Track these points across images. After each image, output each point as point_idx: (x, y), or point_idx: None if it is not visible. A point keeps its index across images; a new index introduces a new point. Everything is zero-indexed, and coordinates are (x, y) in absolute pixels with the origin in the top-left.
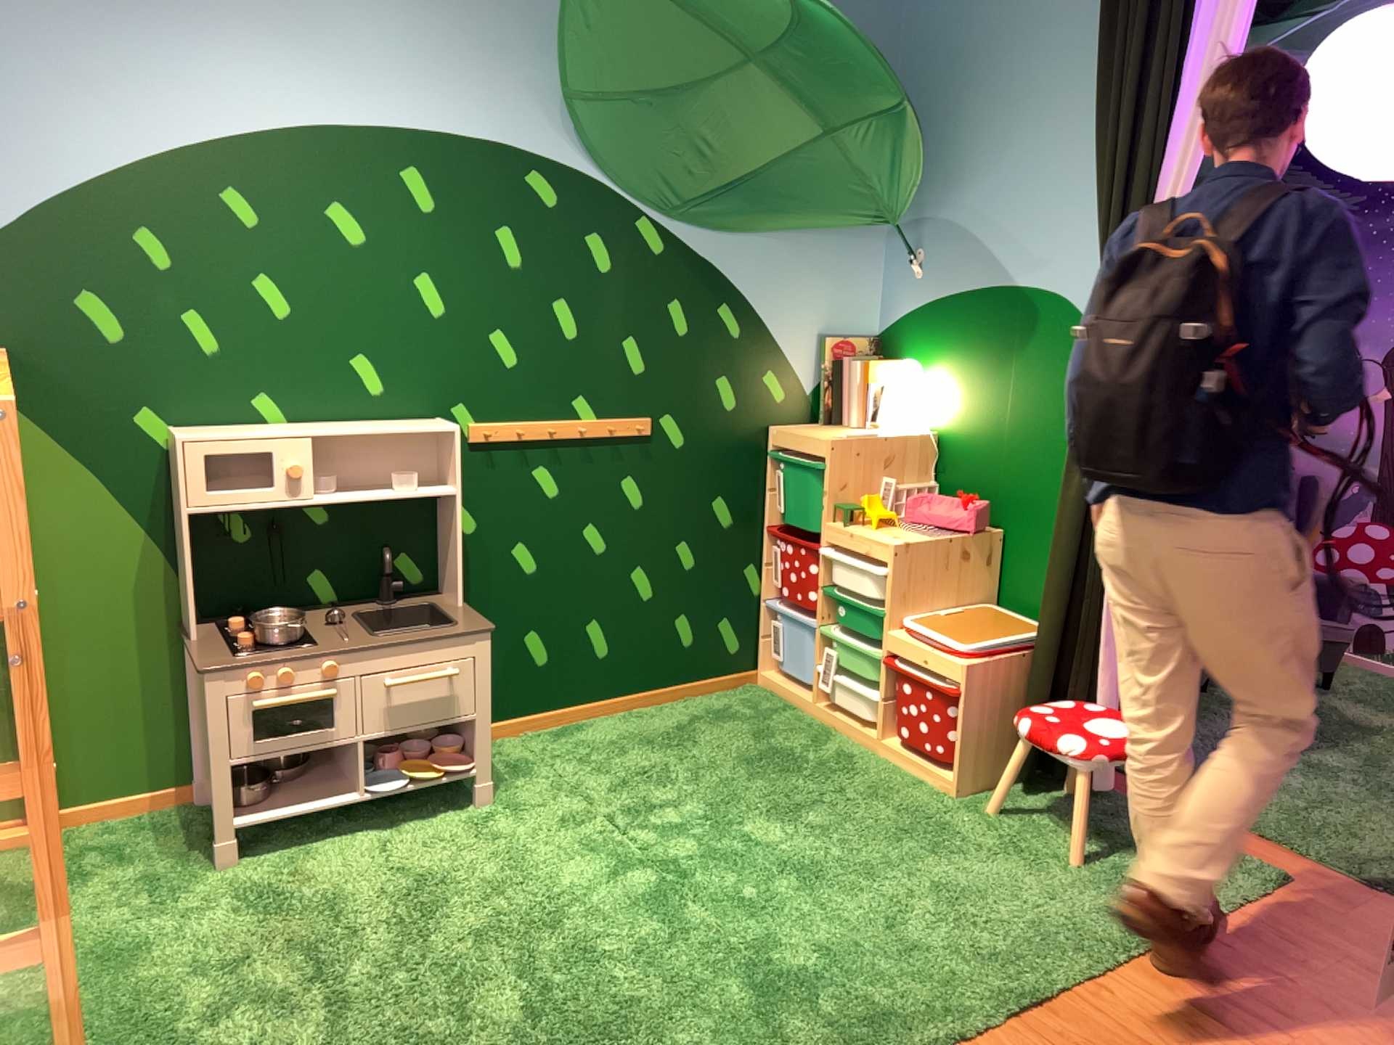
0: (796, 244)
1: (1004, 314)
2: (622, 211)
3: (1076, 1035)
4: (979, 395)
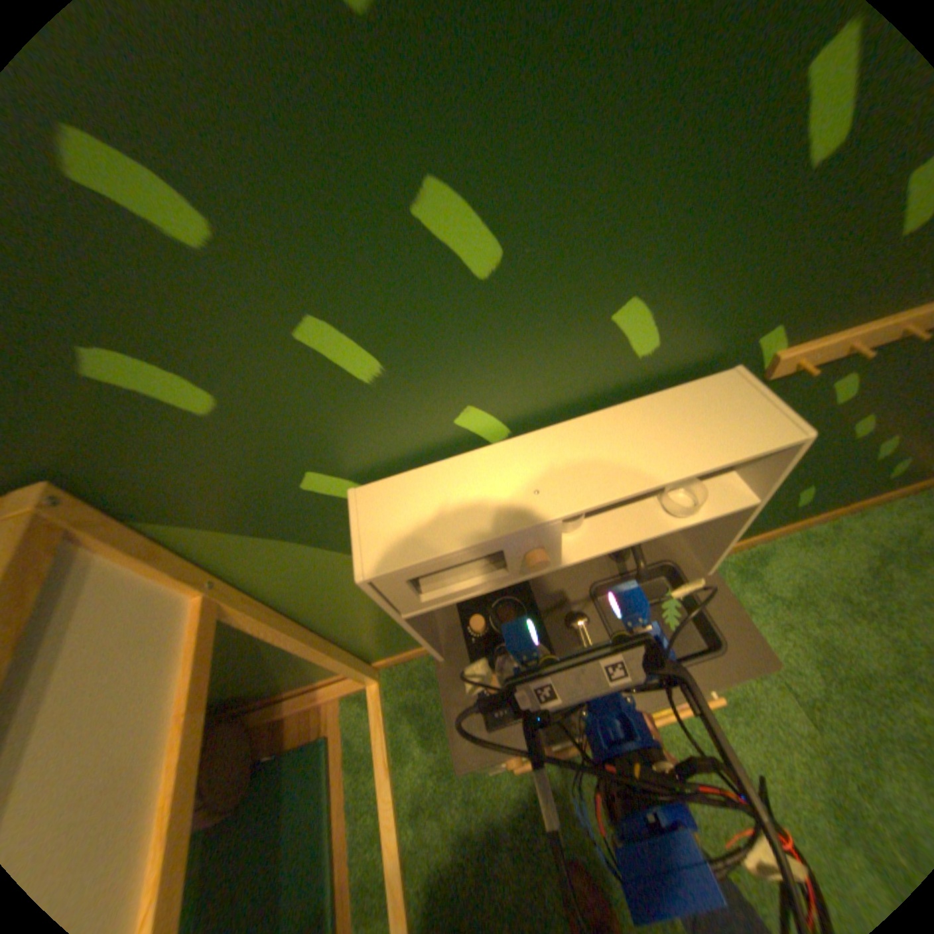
0: None
1: None
2: None
3: None
4: None
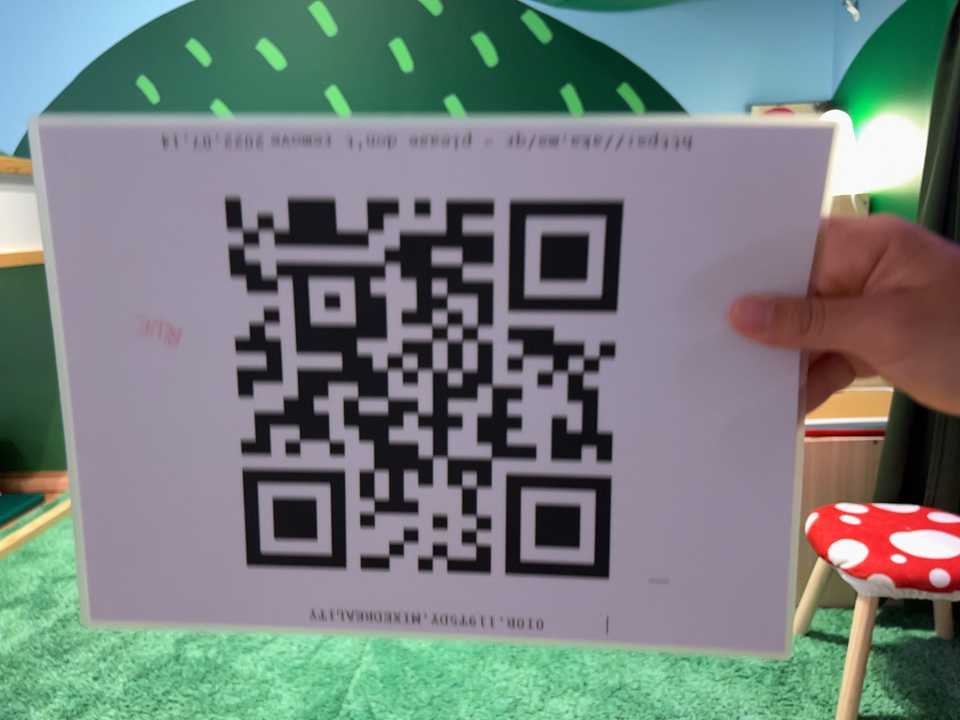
0: (712, 5)
1: (930, 12)
2: (504, 1)
3: None
4: (909, 128)
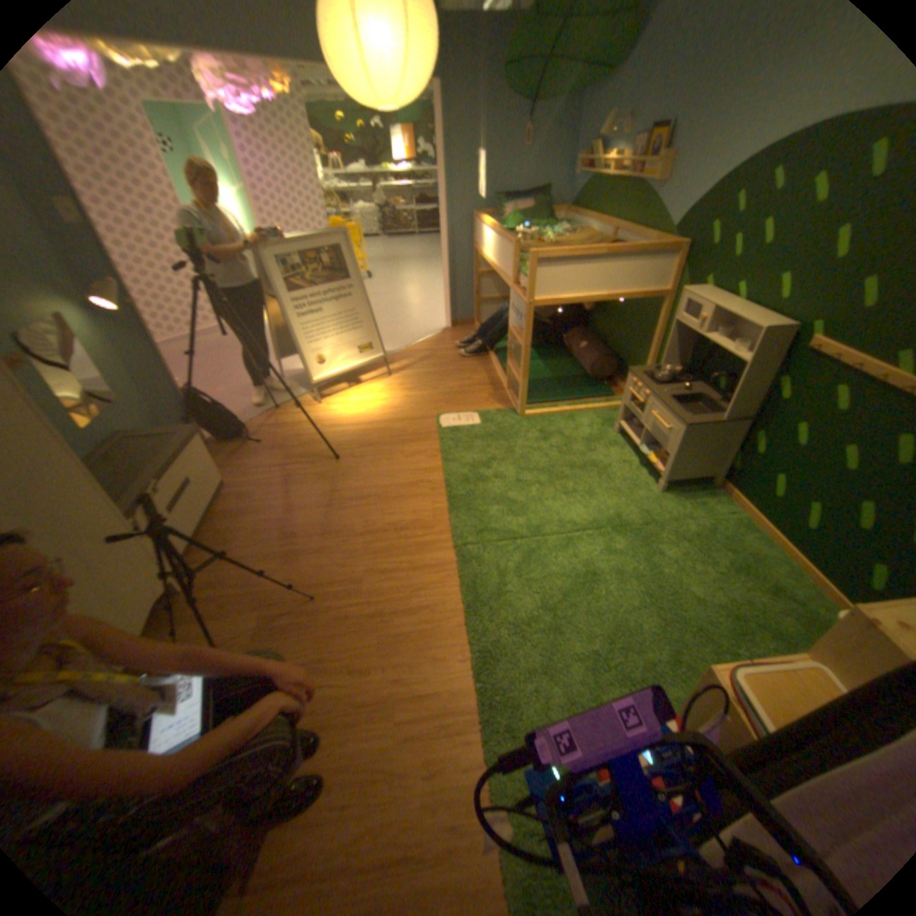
0: None
1: None
2: None
3: (433, 624)
4: None
